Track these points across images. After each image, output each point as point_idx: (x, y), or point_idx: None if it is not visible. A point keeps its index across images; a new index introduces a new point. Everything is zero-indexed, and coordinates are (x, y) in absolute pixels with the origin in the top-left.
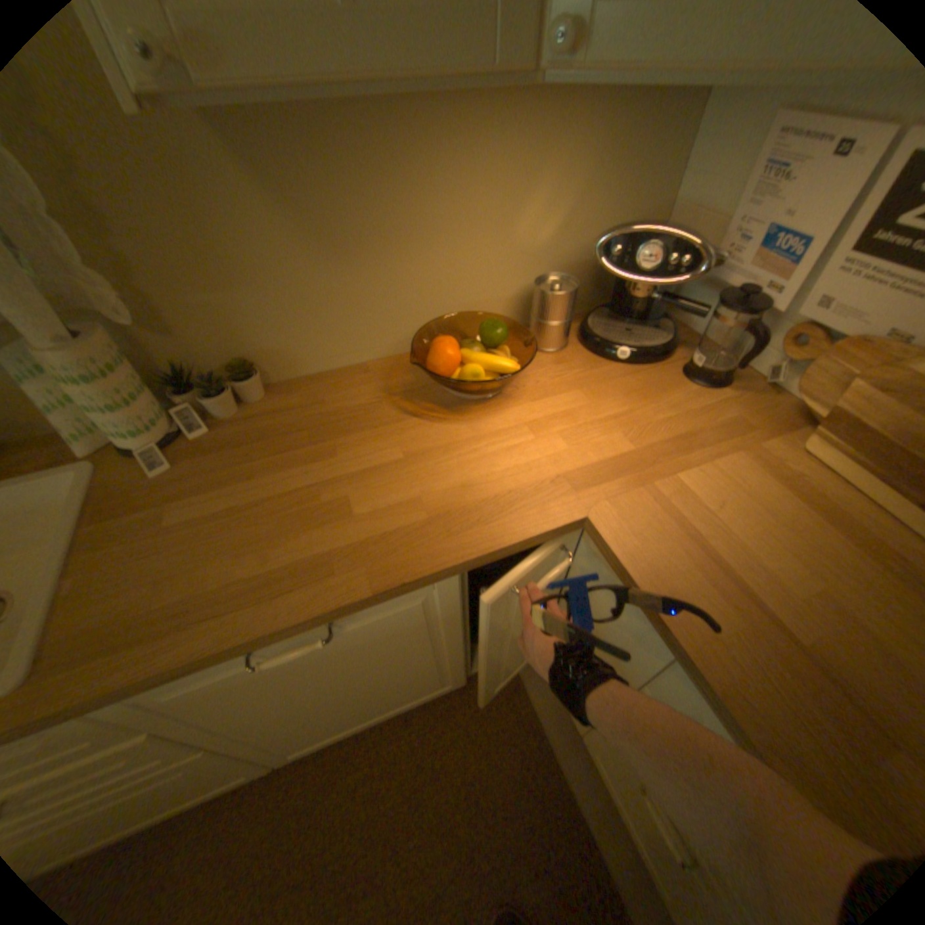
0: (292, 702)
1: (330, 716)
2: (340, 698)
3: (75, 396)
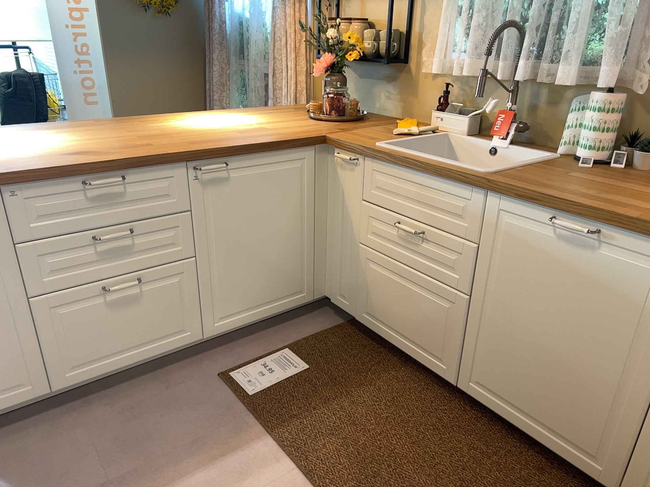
0: (528, 302)
1: (523, 358)
2: (544, 339)
3: (584, 121)
